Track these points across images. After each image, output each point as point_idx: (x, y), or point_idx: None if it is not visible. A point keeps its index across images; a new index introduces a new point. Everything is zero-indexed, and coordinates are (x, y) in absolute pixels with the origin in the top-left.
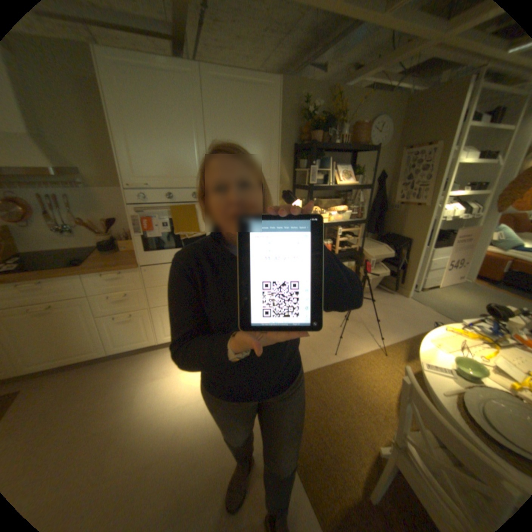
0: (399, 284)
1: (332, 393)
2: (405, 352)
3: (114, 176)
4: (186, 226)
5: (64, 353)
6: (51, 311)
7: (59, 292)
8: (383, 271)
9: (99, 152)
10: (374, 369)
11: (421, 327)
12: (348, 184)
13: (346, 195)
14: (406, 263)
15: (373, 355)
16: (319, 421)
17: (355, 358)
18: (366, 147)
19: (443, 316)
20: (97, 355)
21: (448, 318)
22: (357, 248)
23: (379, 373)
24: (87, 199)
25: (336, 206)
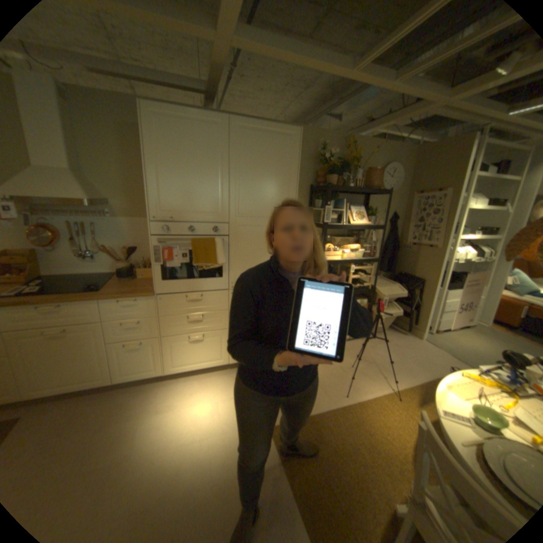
0: (413, 324)
1: (343, 439)
2: (421, 398)
3: (140, 207)
4: (204, 257)
5: (70, 379)
6: (64, 335)
7: (75, 316)
8: (396, 311)
9: (128, 186)
10: (388, 415)
11: (437, 372)
12: (361, 224)
13: (358, 234)
14: (420, 304)
15: (387, 399)
16: (329, 470)
17: (368, 401)
18: (378, 190)
19: (459, 361)
20: (102, 384)
21: (465, 364)
22: (370, 286)
23: (394, 419)
24: (112, 228)
25: (349, 244)
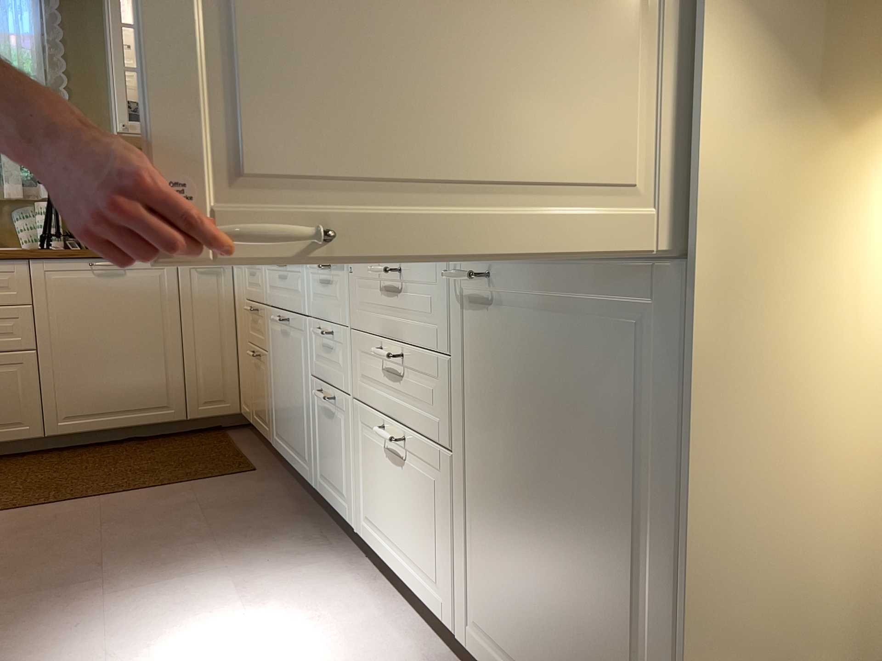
0: None
1: None
2: None
3: None
4: None
5: (291, 436)
6: (289, 331)
7: (294, 291)
8: None
9: None
10: None
11: None
12: None
13: None
14: None
15: None
16: None
17: None
18: None
19: None
20: (309, 478)
21: None
22: None
23: None
24: None
25: None
